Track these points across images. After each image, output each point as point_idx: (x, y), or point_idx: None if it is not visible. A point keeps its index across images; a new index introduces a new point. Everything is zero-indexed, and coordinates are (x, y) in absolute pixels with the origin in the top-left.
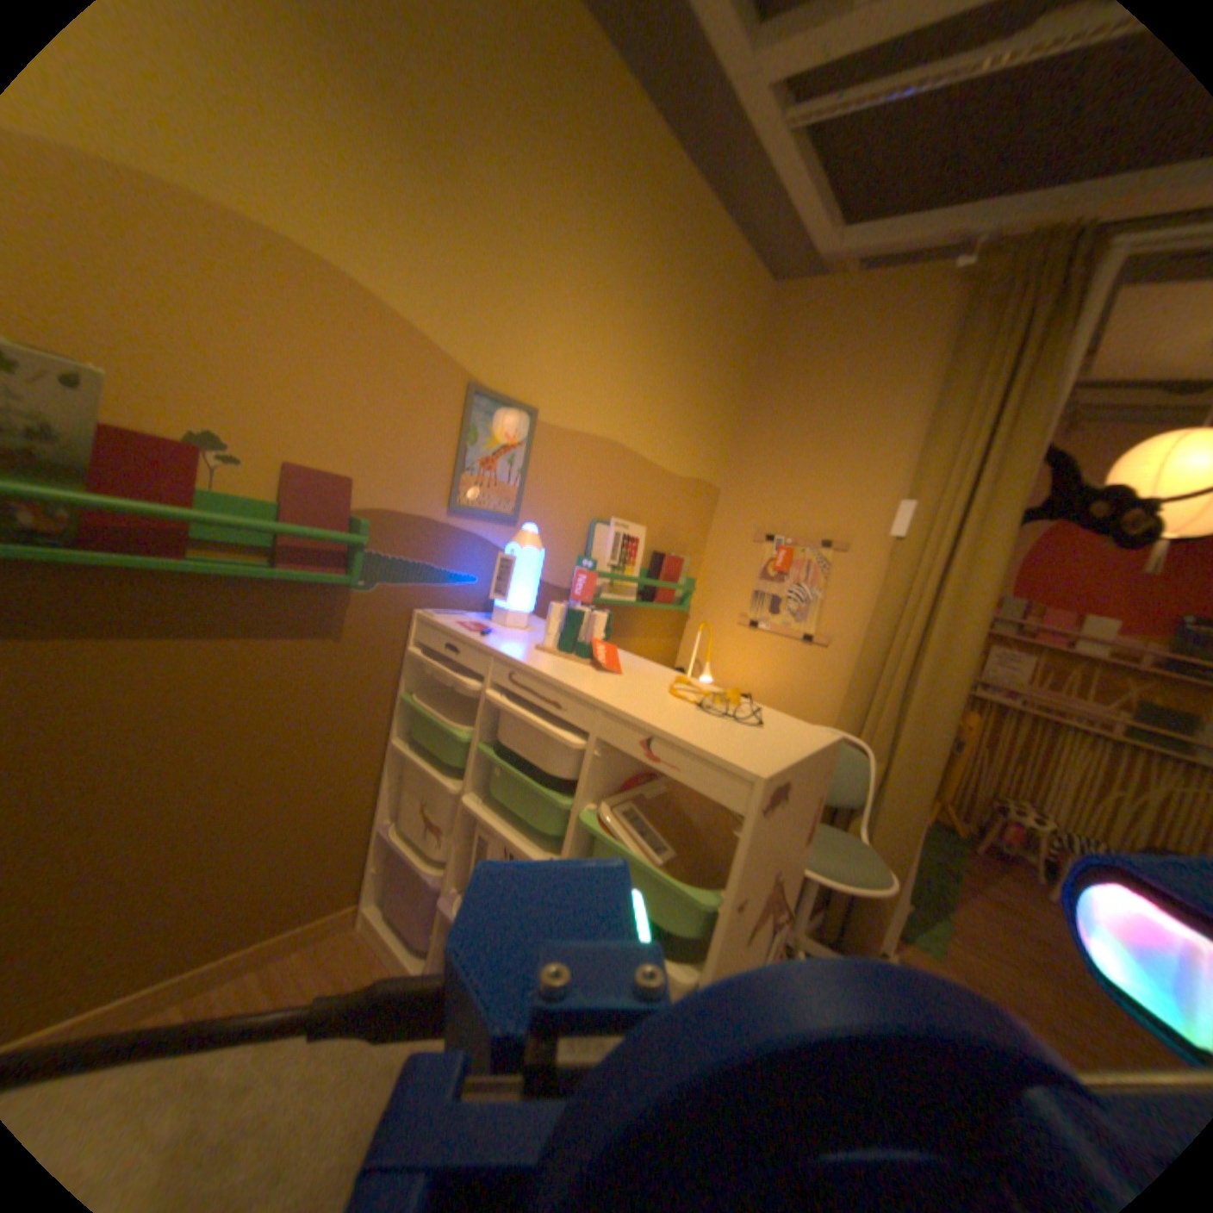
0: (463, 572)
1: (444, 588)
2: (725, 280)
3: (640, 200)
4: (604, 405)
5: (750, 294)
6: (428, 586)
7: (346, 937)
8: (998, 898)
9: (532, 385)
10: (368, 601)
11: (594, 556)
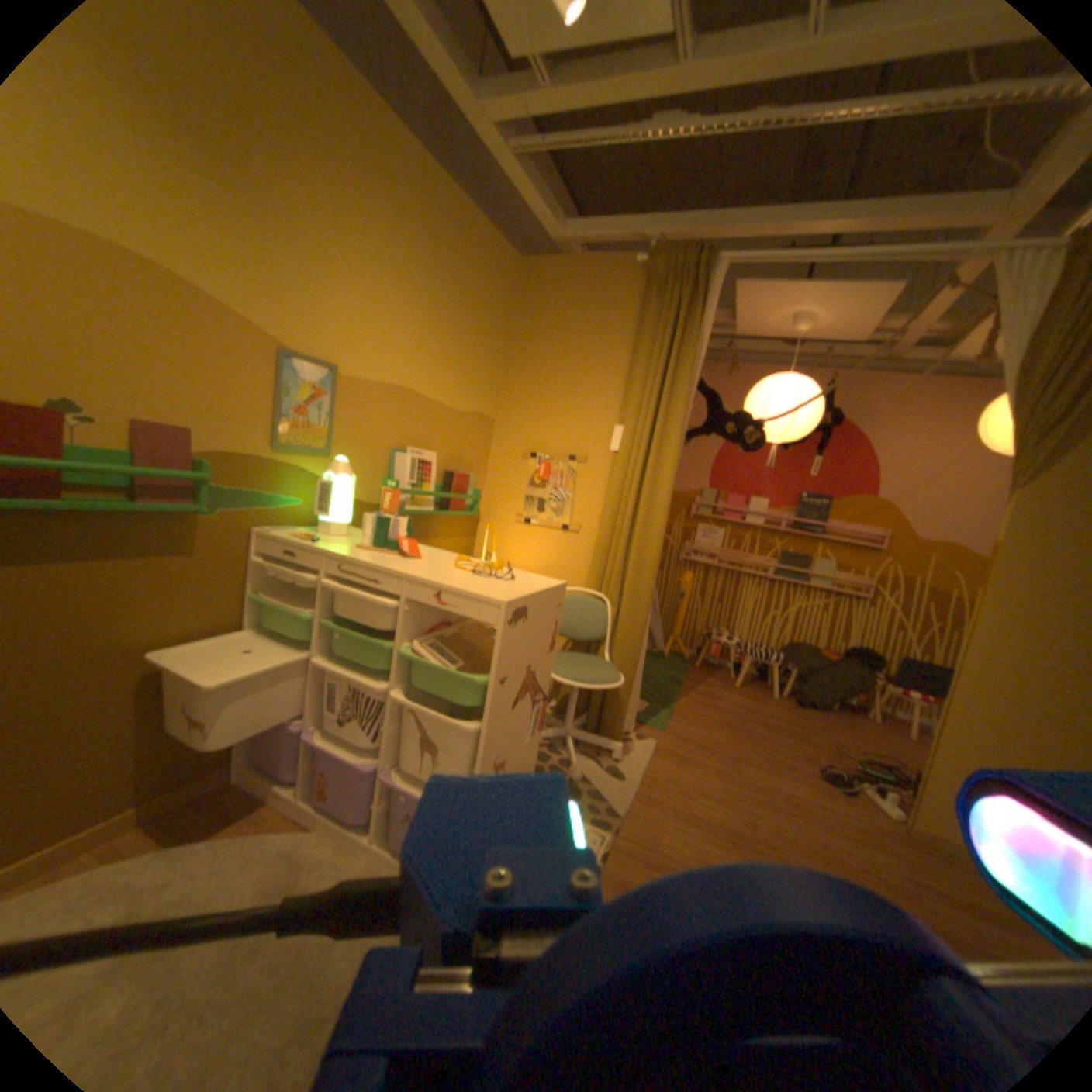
0: (288, 496)
1: (273, 510)
2: (478, 258)
3: (402, 200)
4: (390, 360)
5: (500, 267)
6: (260, 509)
7: (222, 789)
8: (703, 691)
9: (329, 348)
10: (211, 524)
11: (394, 477)
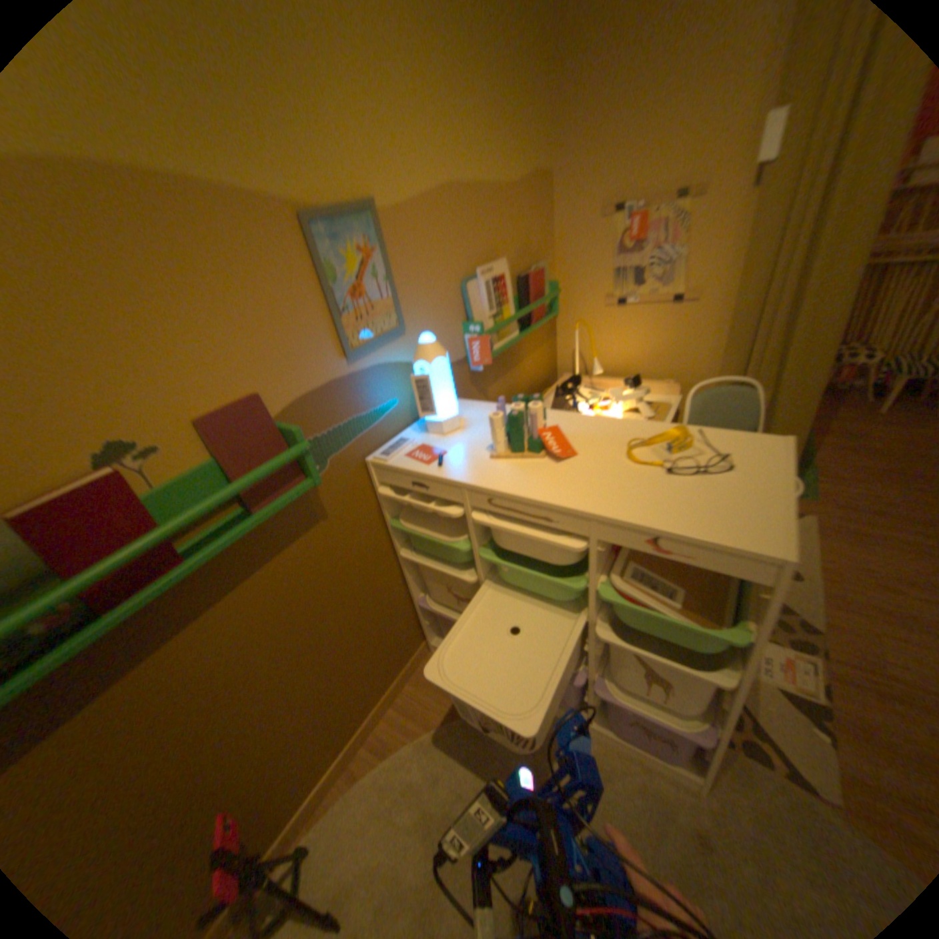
0: (382, 400)
1: (375, 423)
2: None
3: None
4: (426, 143)
5: None
6: (363, 431)
7: (427, 659)
8: (840, 428)
9: (353, 167)
10: (327, 475)
11: (474, 314)
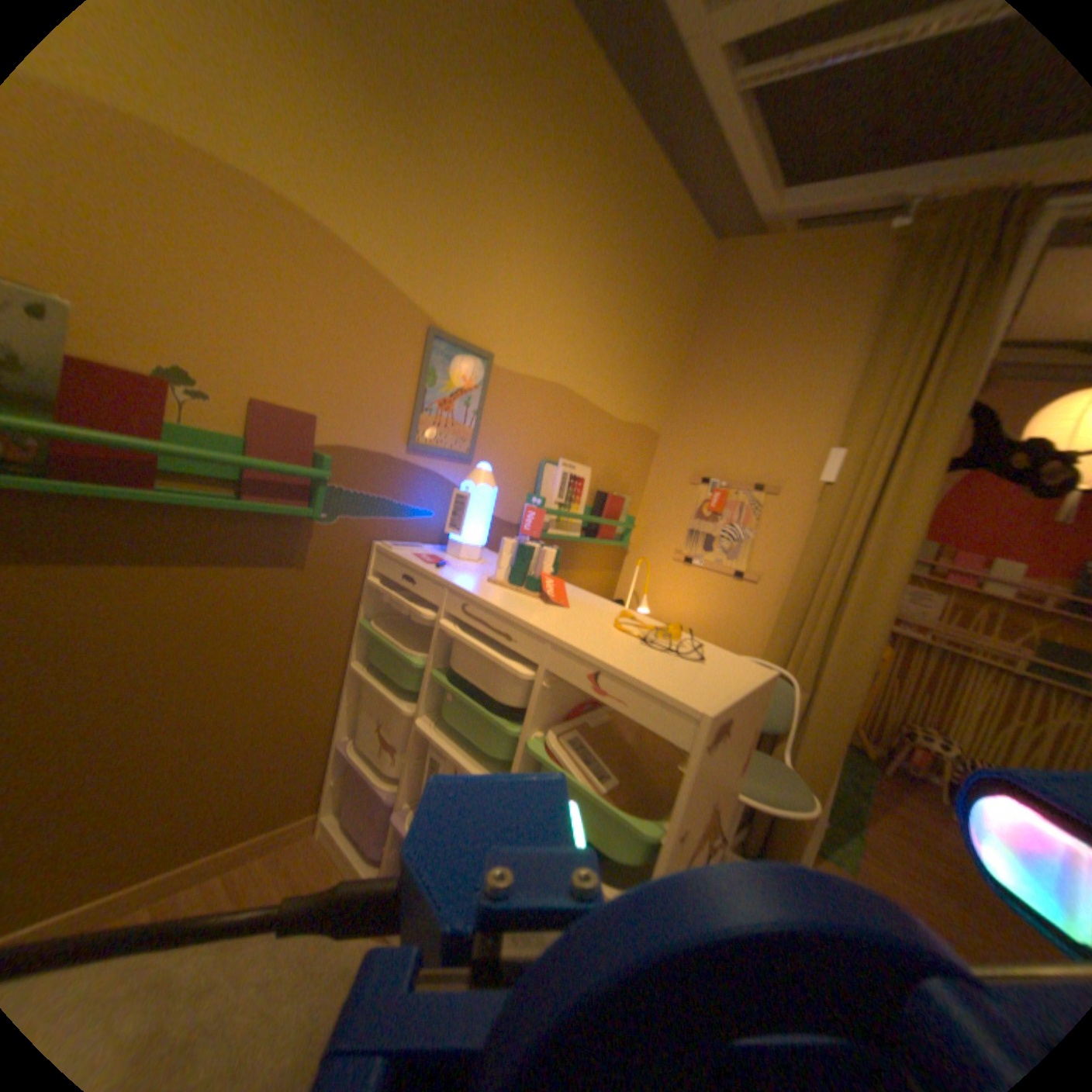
0: (421, 506)
1: (403, 521)
2: (672, 237)
3: (595, 156)
4: (556, 352)
5: (694, 251)
6: (387, 519)
7: (305, 844)
8: (905, 817)
9: (490, 331)
10: (331, 532)
11: (543, 494)
